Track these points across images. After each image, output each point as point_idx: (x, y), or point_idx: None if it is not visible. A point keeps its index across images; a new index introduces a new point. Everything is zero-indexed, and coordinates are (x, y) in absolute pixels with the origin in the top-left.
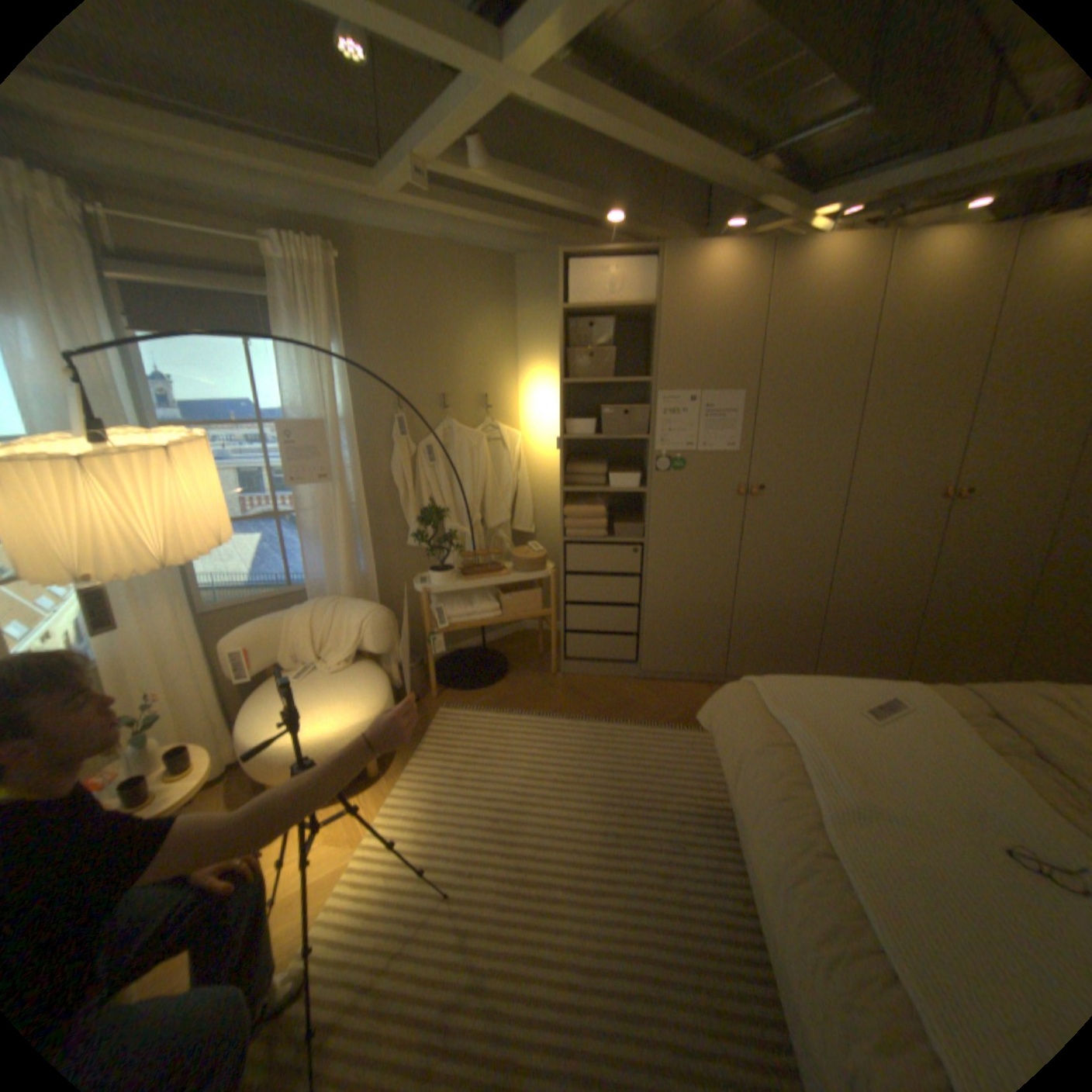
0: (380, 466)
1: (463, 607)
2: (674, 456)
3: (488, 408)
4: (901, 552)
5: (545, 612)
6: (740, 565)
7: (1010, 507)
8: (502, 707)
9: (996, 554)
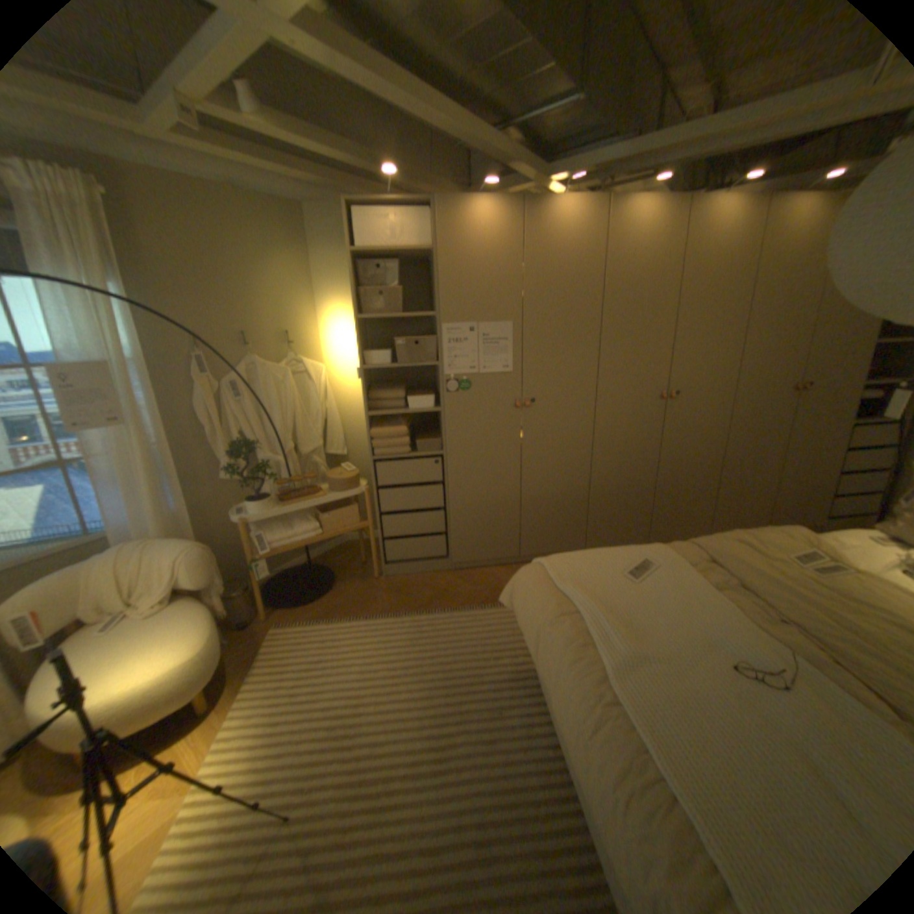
0: (181, 404)
1: (283, 531)
2: (461, 379)
3: (290, 343)
4: (636, 443)
5: (363, 525)
6: (522, 465)
7: (702, 403)
8: (331, 617)
9: (696, 438)
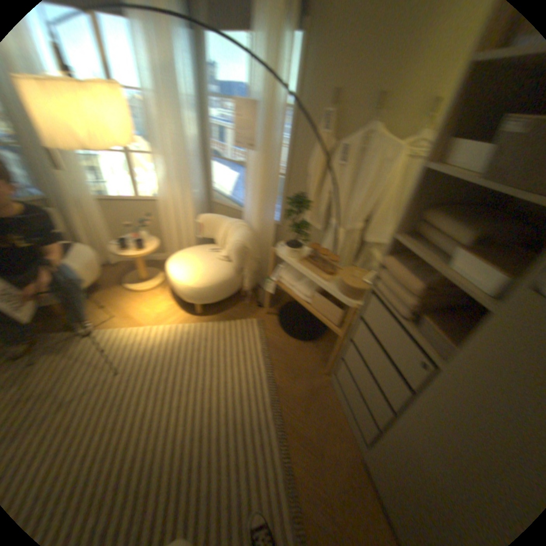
0: (306, 152)
1: (291, 278)
2: None
3: (433, 115)
4: None
5: (335, 331)
6: None
7: None
8: (271, 351)
9: None
